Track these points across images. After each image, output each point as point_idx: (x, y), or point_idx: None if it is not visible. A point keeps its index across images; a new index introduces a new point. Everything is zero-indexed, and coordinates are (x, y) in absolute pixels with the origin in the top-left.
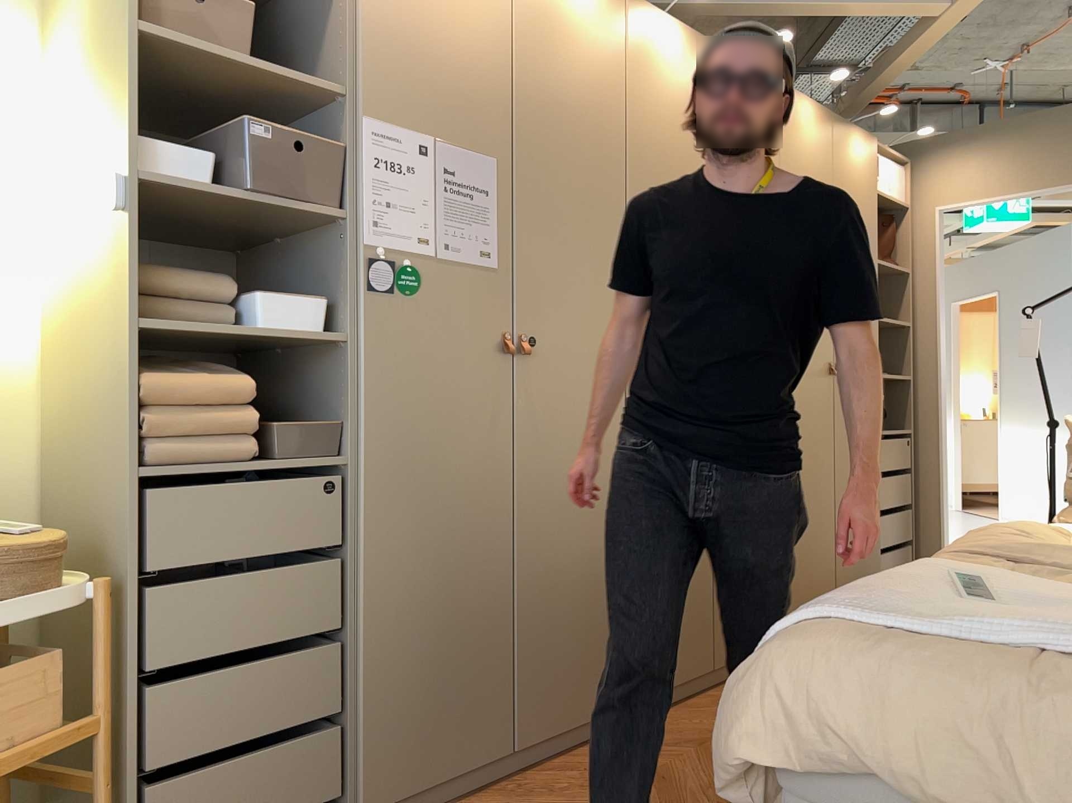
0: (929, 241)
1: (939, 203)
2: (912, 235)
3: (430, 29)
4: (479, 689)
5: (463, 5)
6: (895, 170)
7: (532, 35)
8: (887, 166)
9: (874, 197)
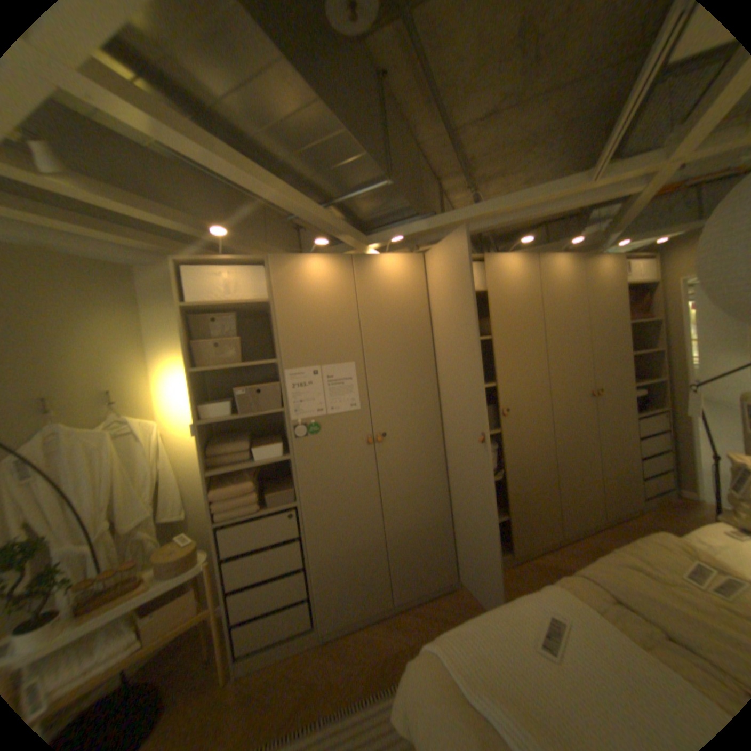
0: (676, 299)
1: (681, 276)
2: (664, 296)
3: (312, 320)
4: (371, 583)
5: (329, 303)
6: (645, 264)
7: (367, 301)
8: (637, 264)
9: (628, 285)
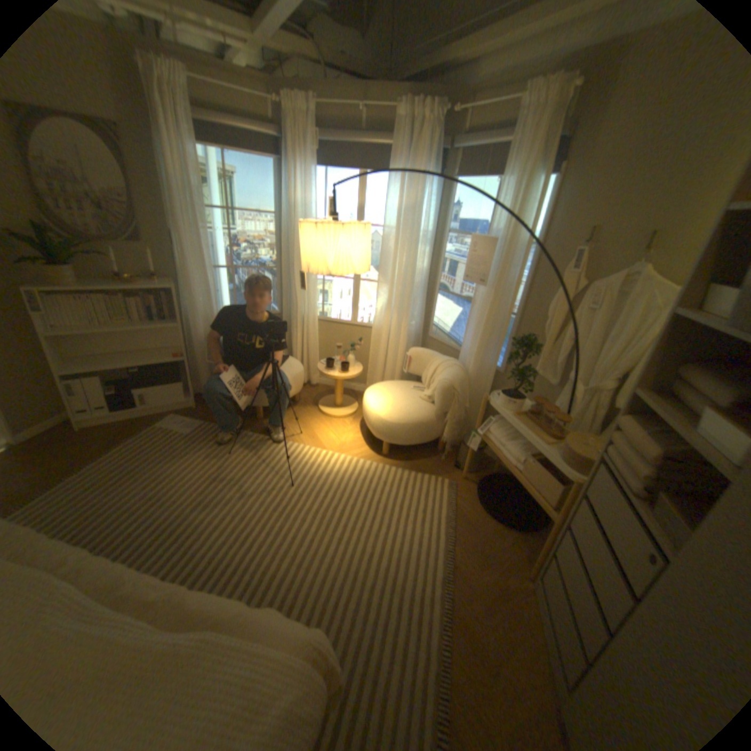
0: None
1: None
2: None
3: None
4: None
5: None
6: None
7: None
8: None
9: None
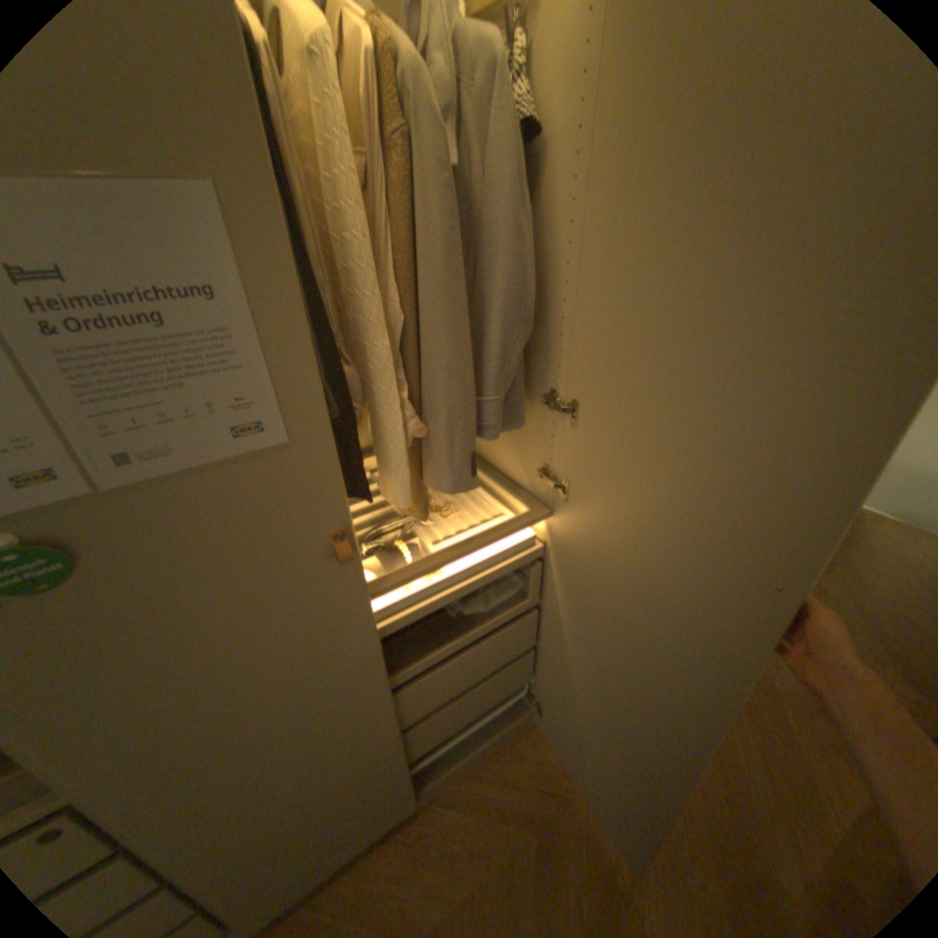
0: None
1: None
2: None
3: None
4: (369, 807)
5: None
6: None
7: None
8: None
9: None
